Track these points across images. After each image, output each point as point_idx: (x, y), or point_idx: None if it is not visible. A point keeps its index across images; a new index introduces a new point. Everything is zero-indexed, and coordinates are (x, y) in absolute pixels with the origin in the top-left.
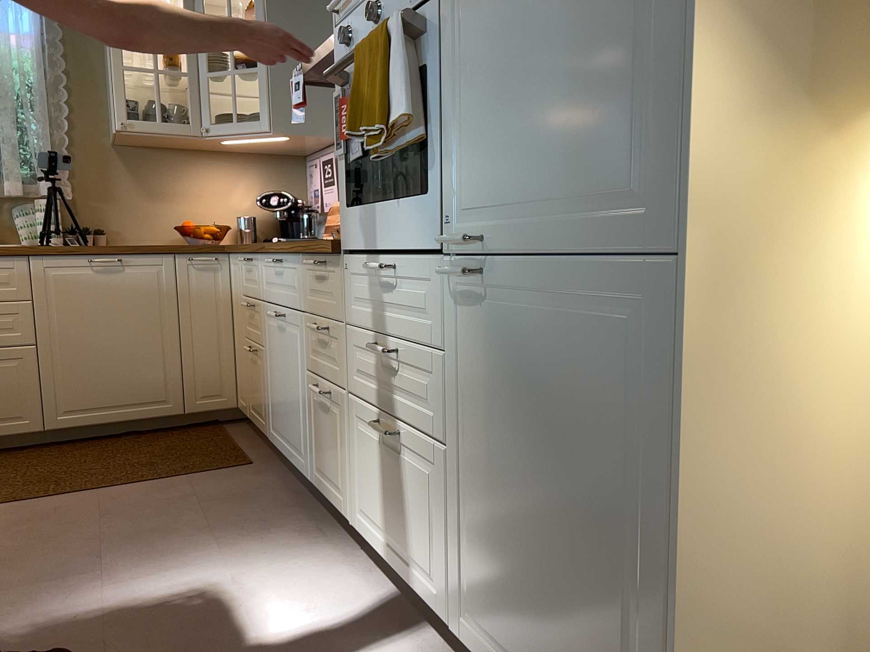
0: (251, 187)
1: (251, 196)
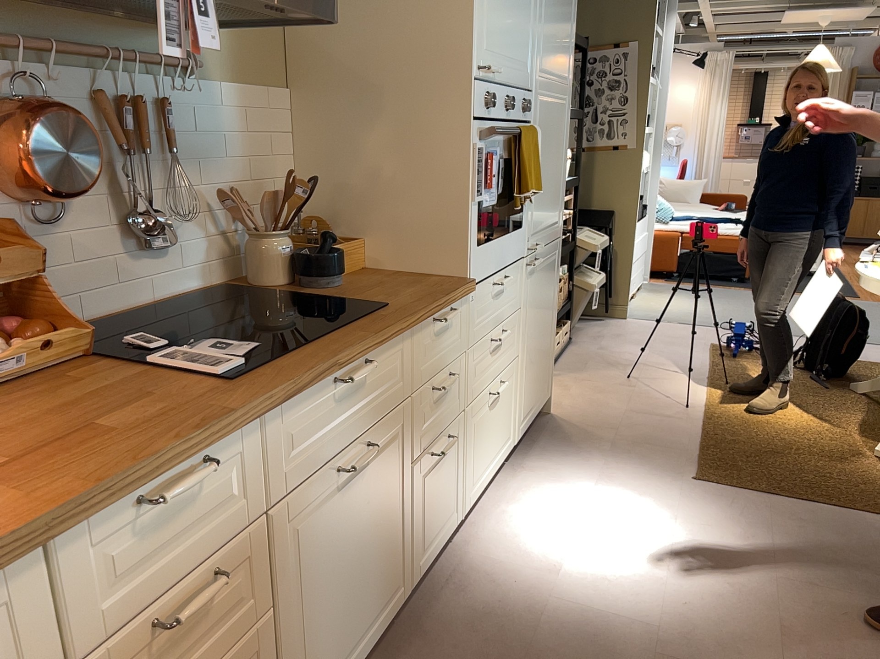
0: None
1: None
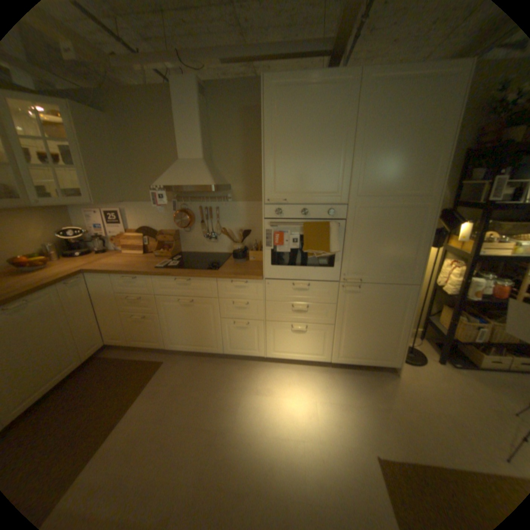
0: (39, 226)
1: (40, 231)
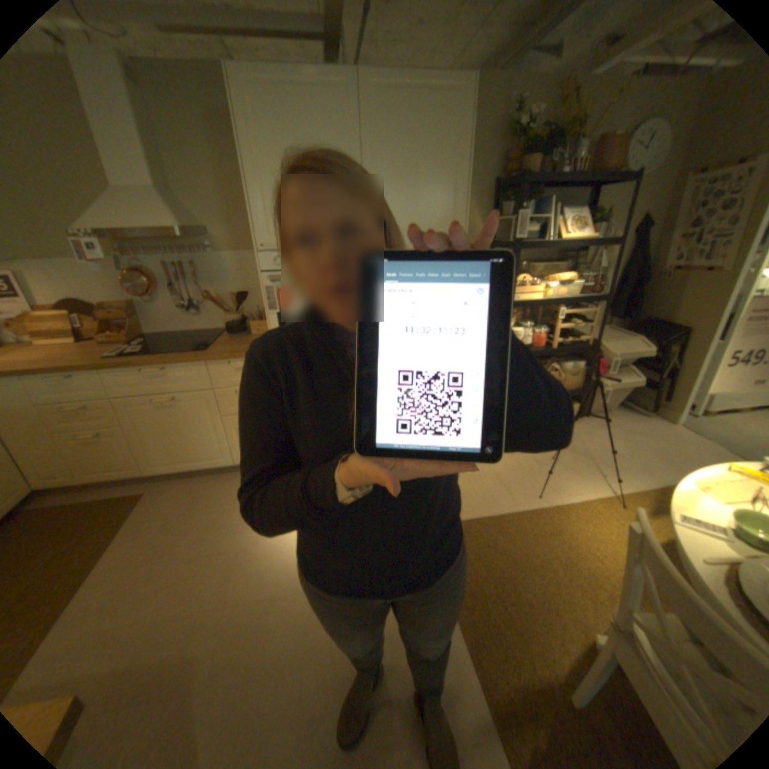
0: None
1: None
